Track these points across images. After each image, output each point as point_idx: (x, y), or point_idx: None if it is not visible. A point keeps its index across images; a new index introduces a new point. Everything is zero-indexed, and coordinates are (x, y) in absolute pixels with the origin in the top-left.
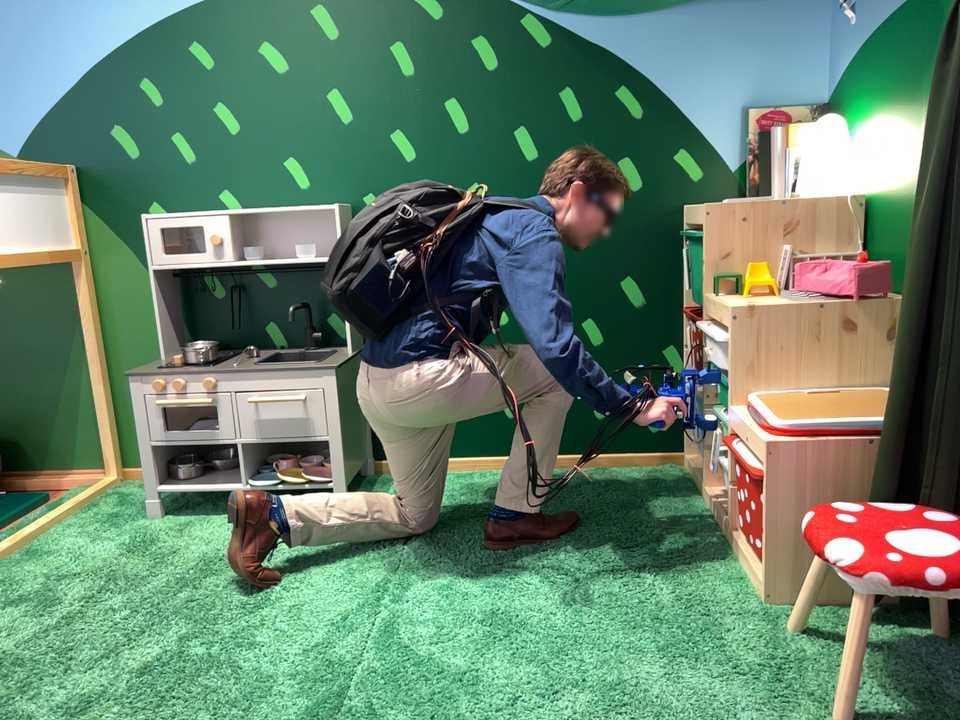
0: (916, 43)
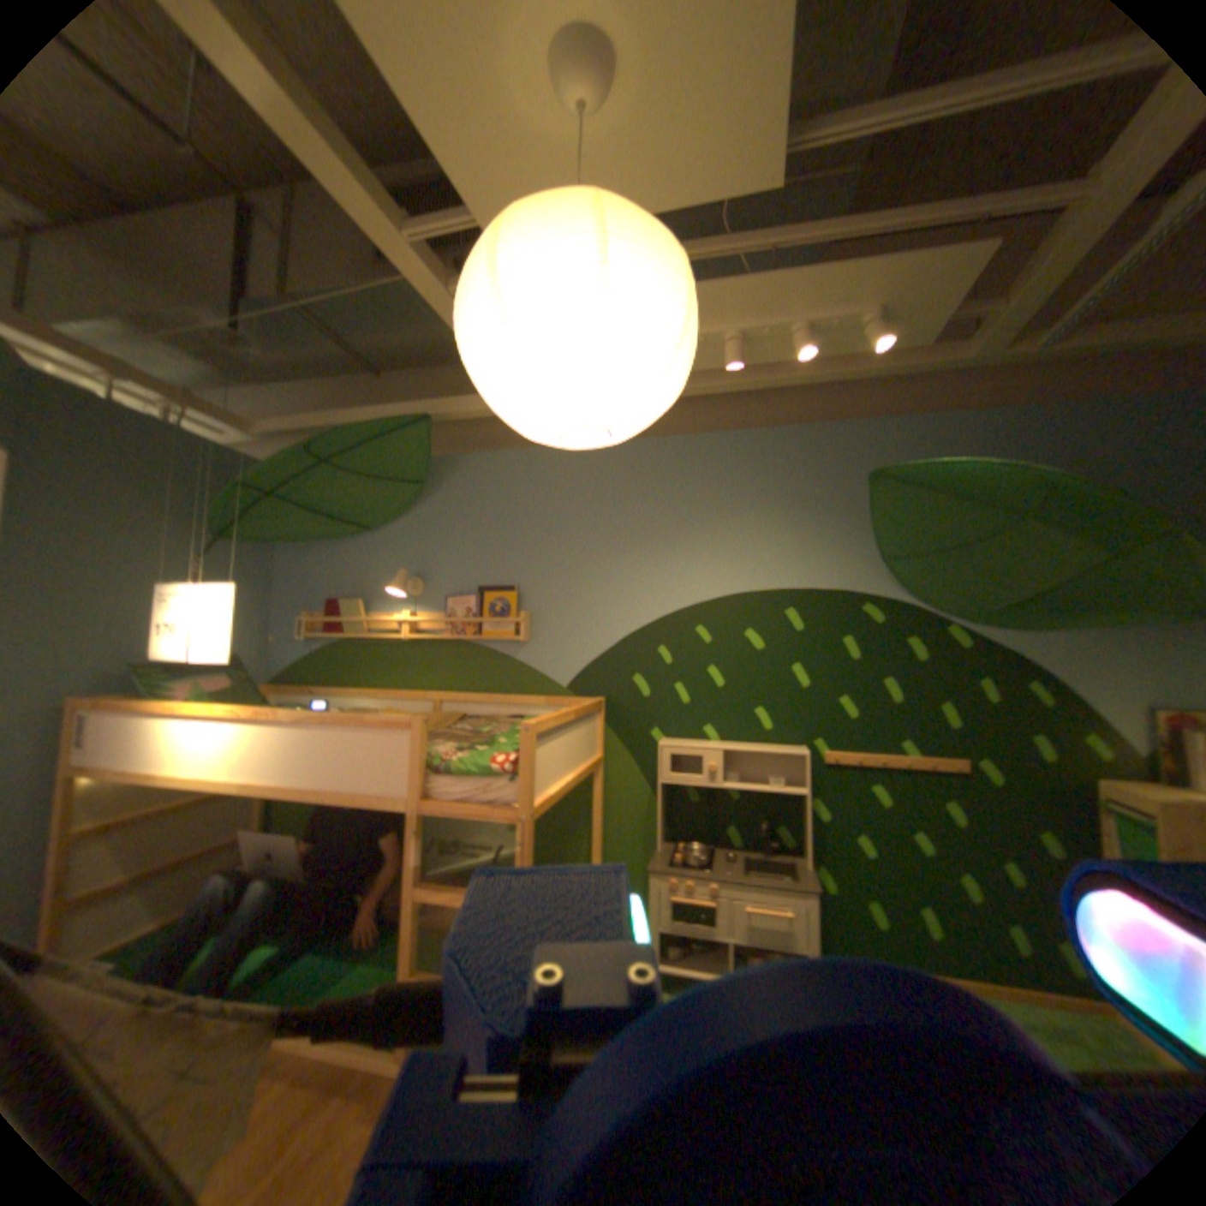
0: None
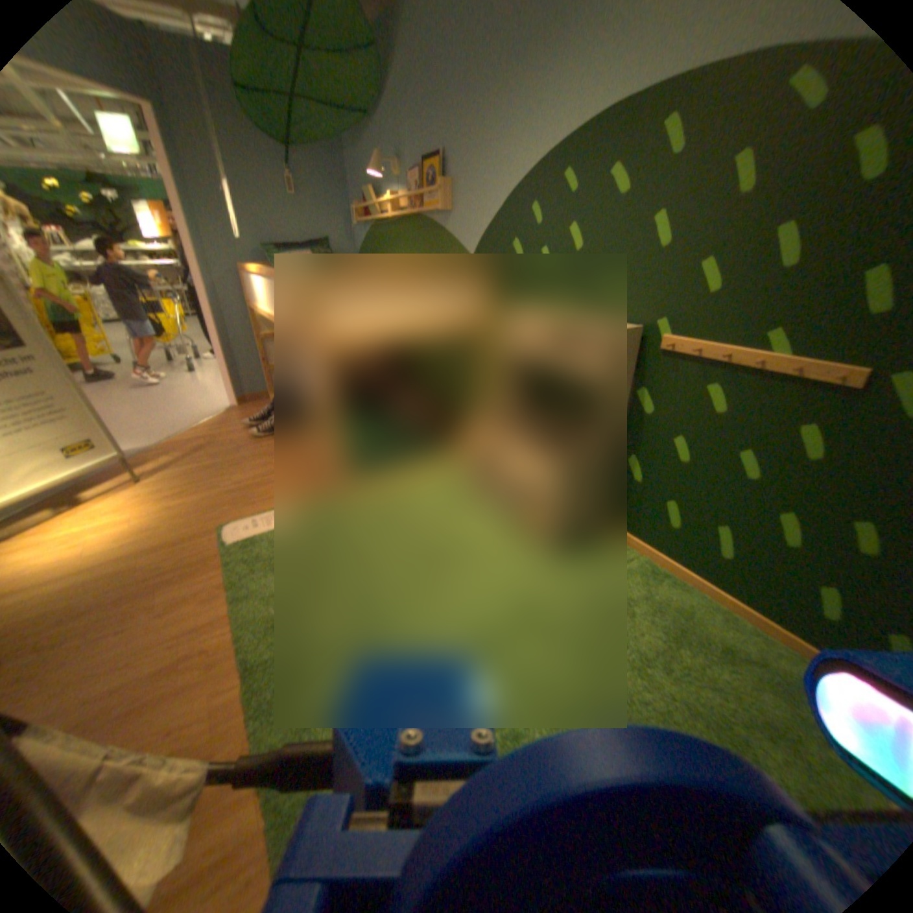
0: None
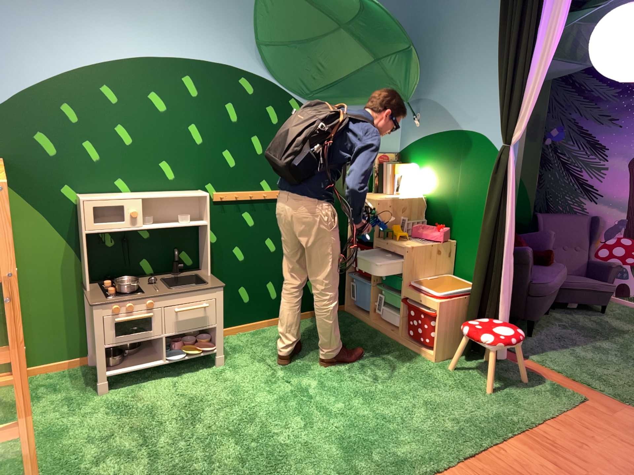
0: (452, 150)
